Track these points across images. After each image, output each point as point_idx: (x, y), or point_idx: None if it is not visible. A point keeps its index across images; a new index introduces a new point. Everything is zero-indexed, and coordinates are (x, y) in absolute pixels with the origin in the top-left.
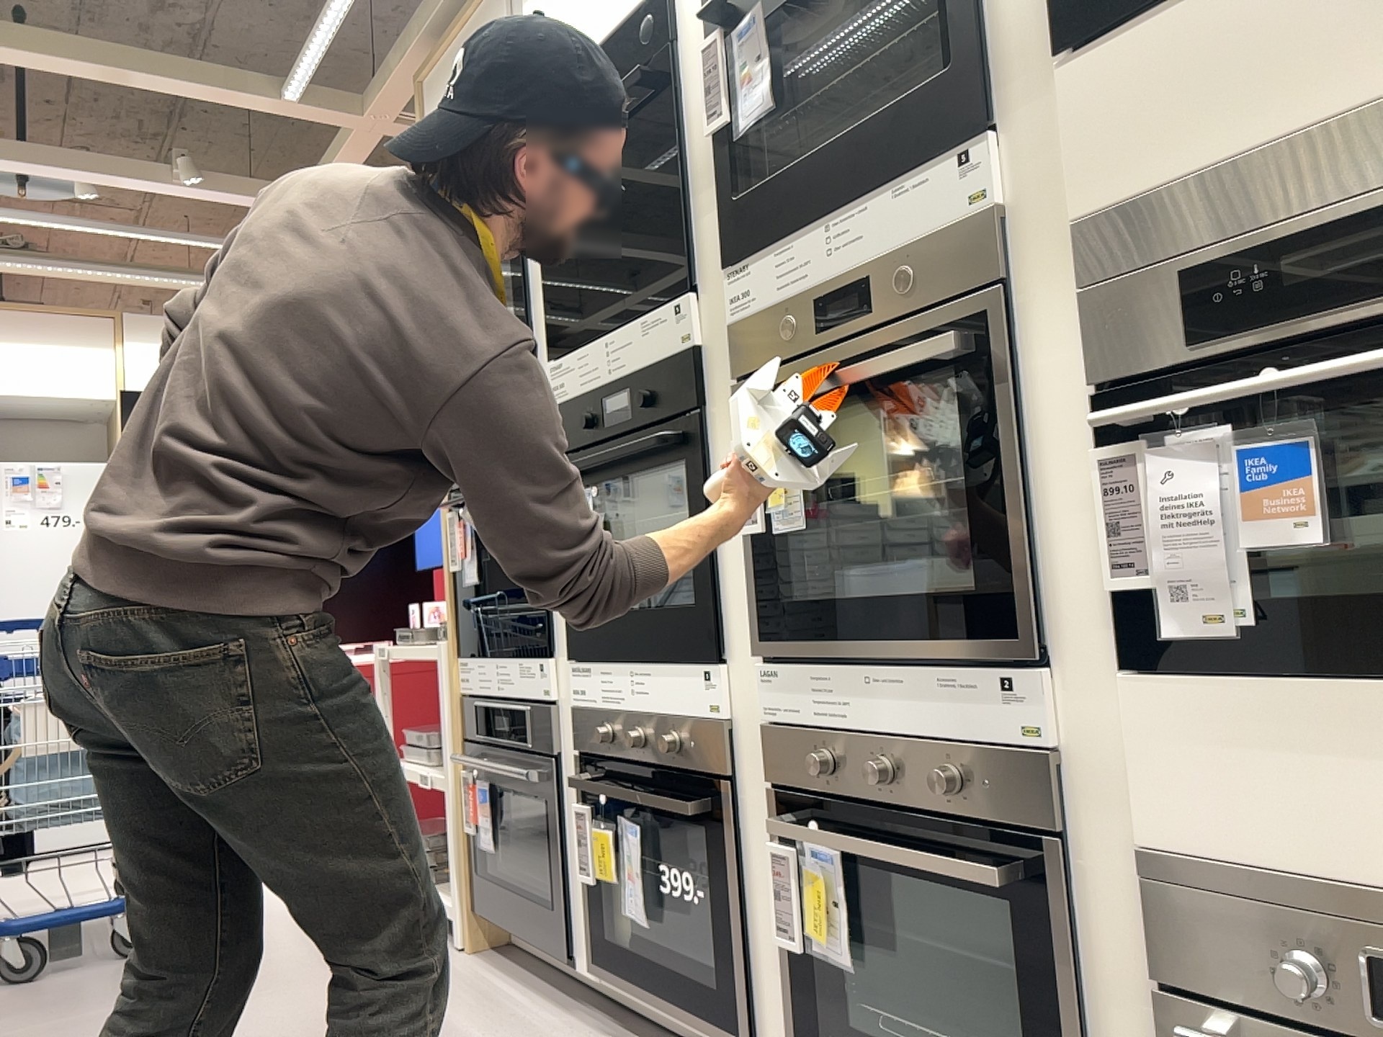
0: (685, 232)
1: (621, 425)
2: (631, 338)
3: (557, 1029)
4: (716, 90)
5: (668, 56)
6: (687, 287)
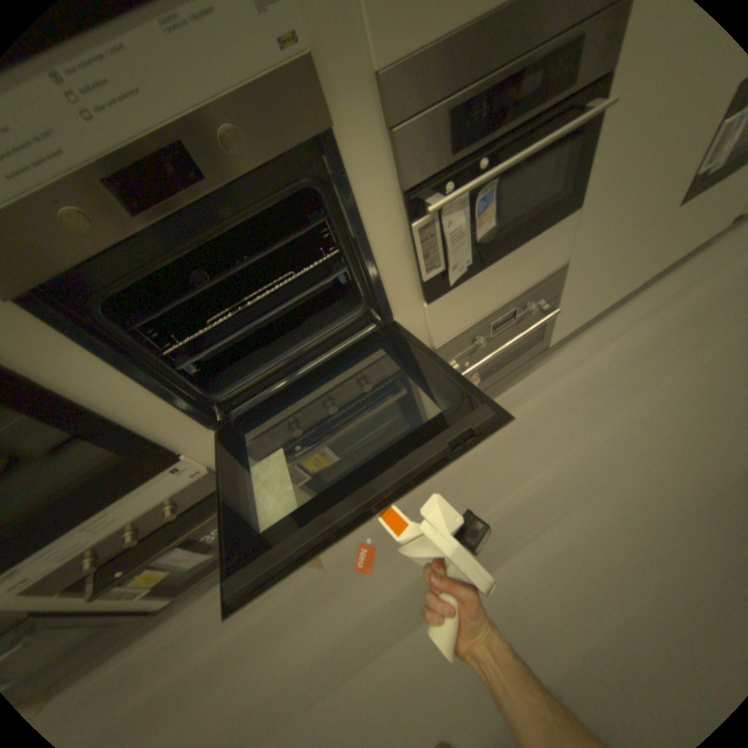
0: None
1: None
2: None
3: (182, 626)
4: None
5: None
6: None
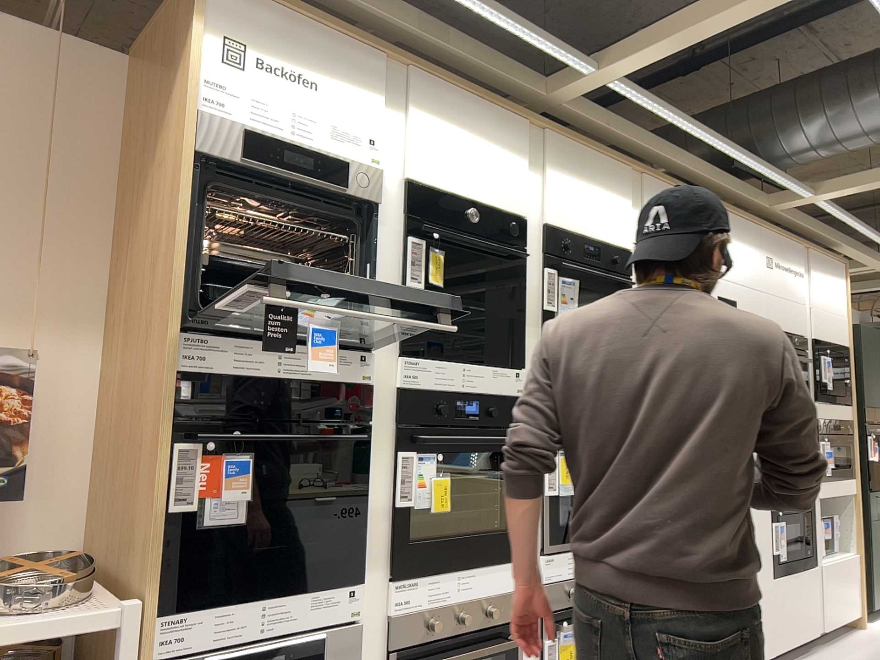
0: (517, 339)
1: (469, 418)
2: (483, 374)
3: None
4: (549, 295)
5: (519, 254)
6: (518, 365)
